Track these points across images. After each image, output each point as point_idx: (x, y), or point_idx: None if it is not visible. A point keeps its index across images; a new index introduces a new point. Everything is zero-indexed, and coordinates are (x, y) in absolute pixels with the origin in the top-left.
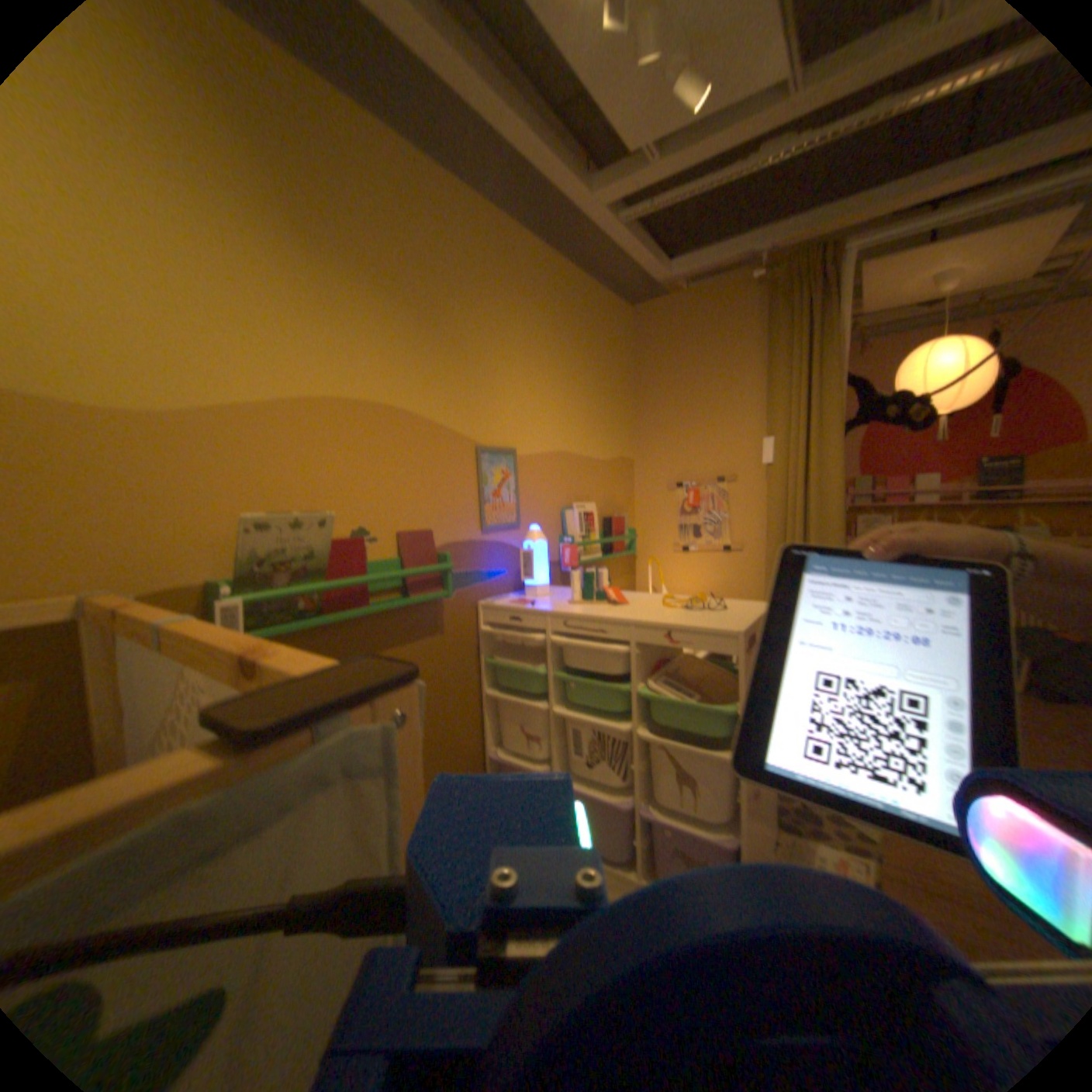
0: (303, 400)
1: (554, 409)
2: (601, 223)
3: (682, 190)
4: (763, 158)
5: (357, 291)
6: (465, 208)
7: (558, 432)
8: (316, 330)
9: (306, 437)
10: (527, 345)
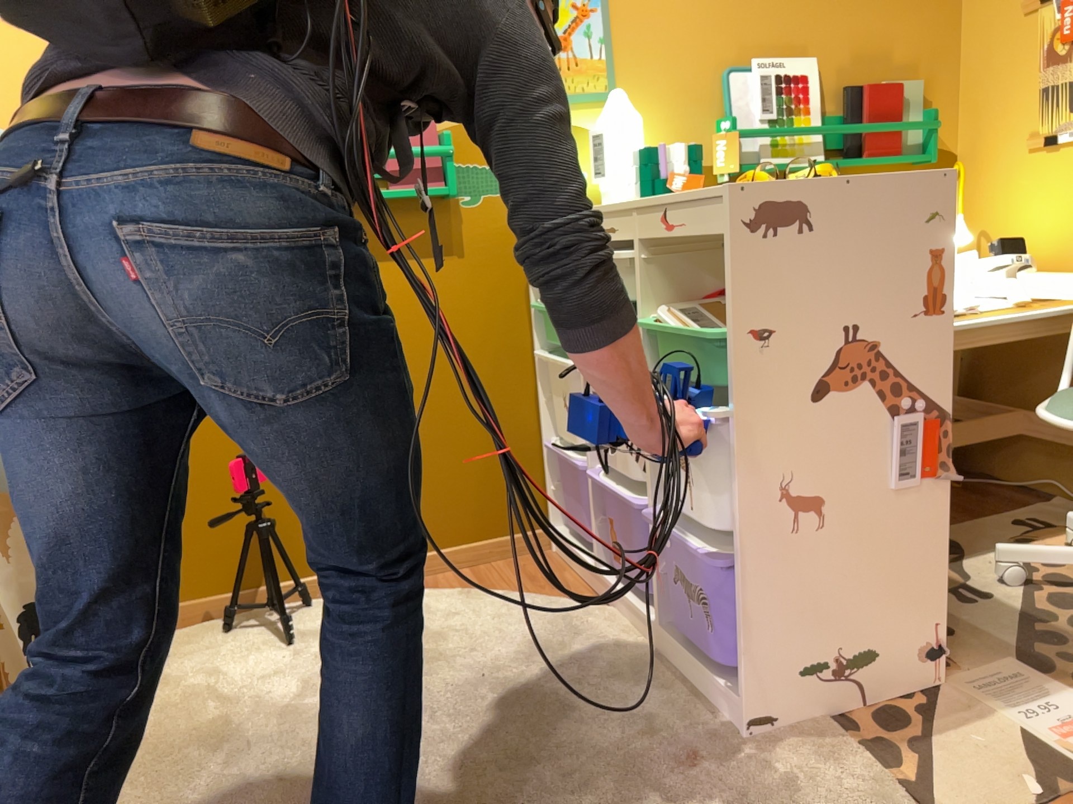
0: None
1: None
2: None
3: None
4: None
5: None
6: None
7: None
8: None
9: None
10: None
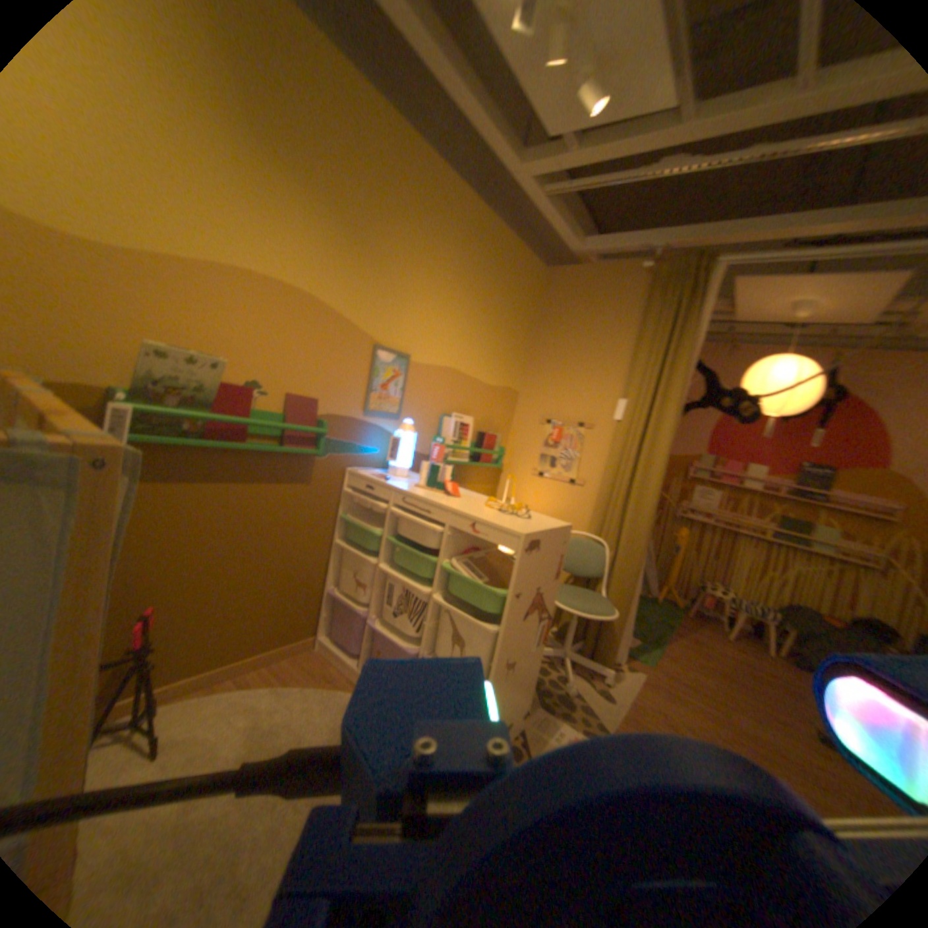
0: (226, 271)
1: (453, 335)
2: (527, 193)
3: (593, 181)
4: (660, 172)
5: (295, 196)
6: (409, 153)
7: (452, 353)
8: (250, 218)
9: (222, 301)
10: (440, 276)
